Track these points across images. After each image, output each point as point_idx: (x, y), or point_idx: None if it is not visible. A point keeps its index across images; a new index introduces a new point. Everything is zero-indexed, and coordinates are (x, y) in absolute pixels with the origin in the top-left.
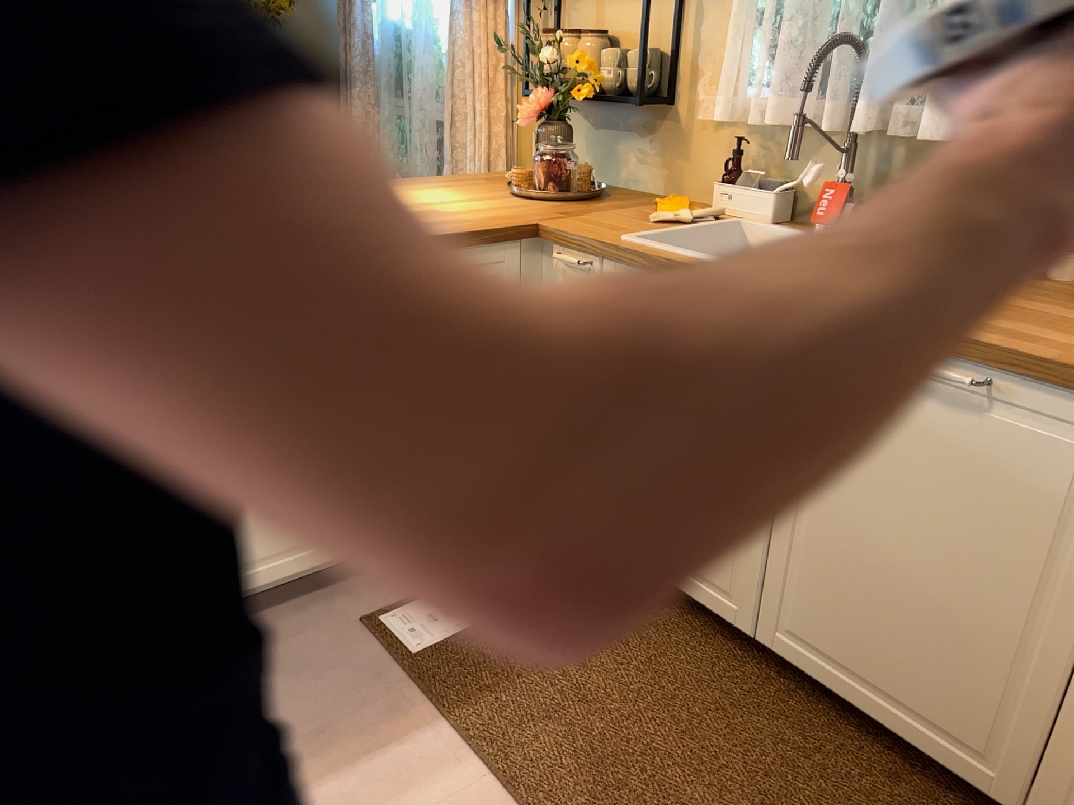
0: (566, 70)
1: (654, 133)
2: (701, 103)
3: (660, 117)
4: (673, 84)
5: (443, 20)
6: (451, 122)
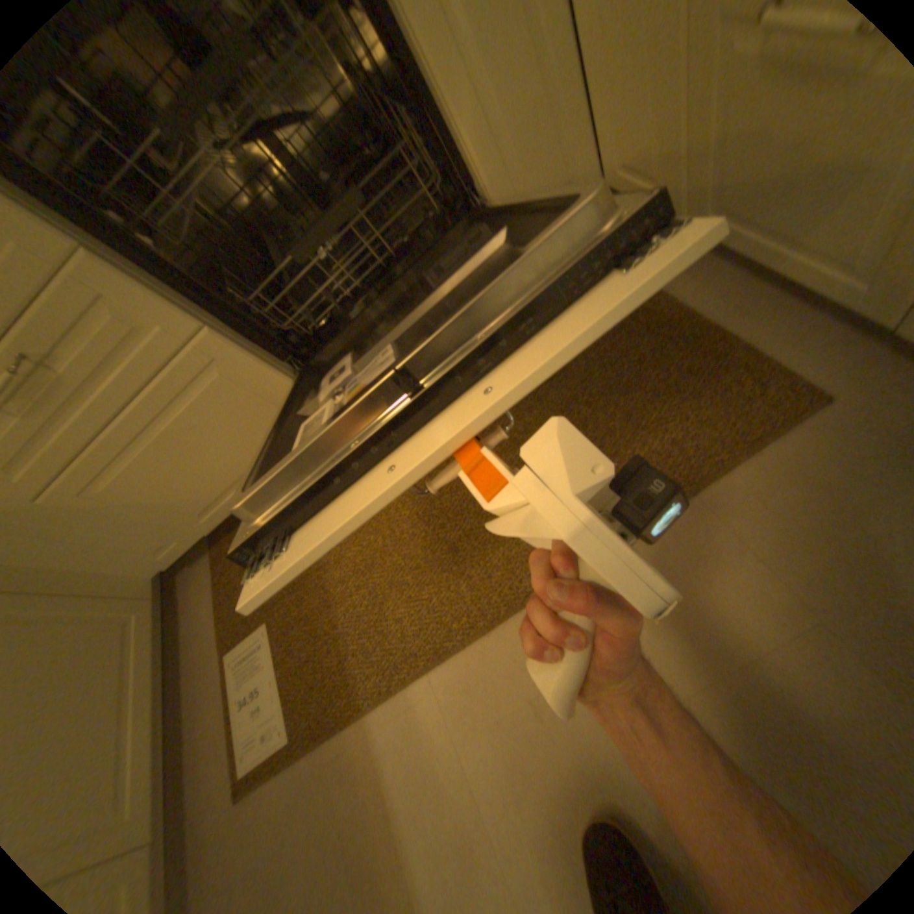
0: None
1: None
2: None
3: None
4: None
5: None
6: None
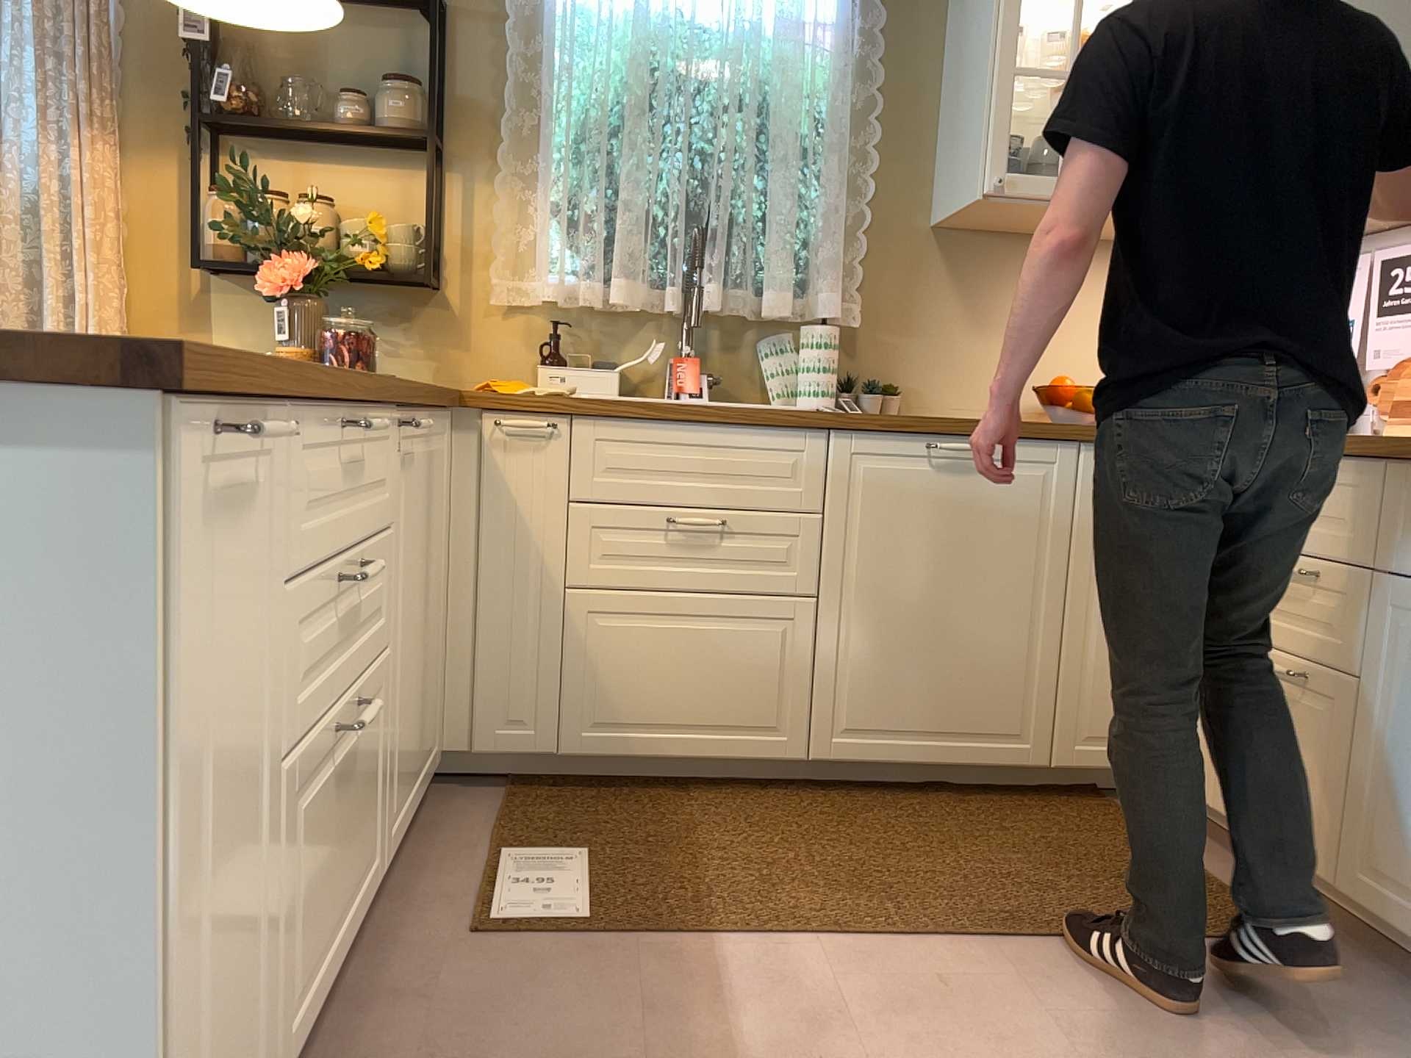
0: (322, 234)
1: (415, 319)
2: (487, 286)
3: (425, 302)
4: (442, 266)
5: None
6: None
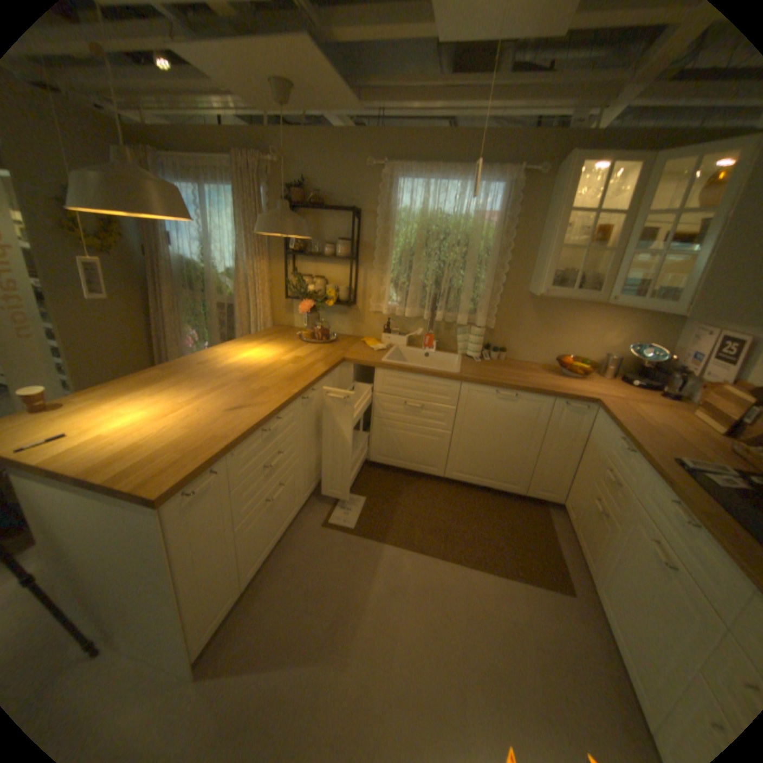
0: (316, 292)
1: (347, 314)
2: (369, 305)
3: (350, 308)
4: (355, 297)
5: (222, 259)
6: (227, 303)
